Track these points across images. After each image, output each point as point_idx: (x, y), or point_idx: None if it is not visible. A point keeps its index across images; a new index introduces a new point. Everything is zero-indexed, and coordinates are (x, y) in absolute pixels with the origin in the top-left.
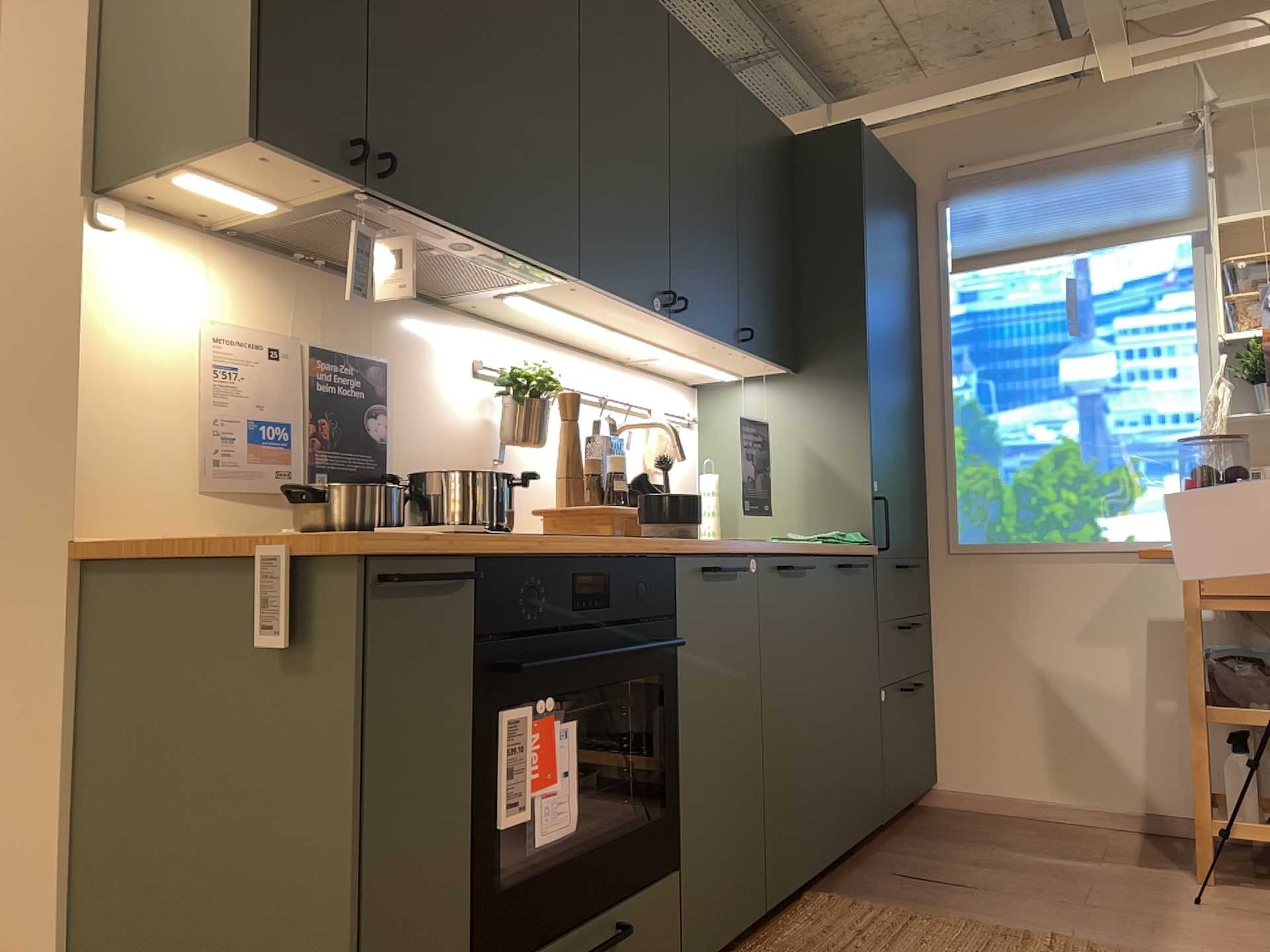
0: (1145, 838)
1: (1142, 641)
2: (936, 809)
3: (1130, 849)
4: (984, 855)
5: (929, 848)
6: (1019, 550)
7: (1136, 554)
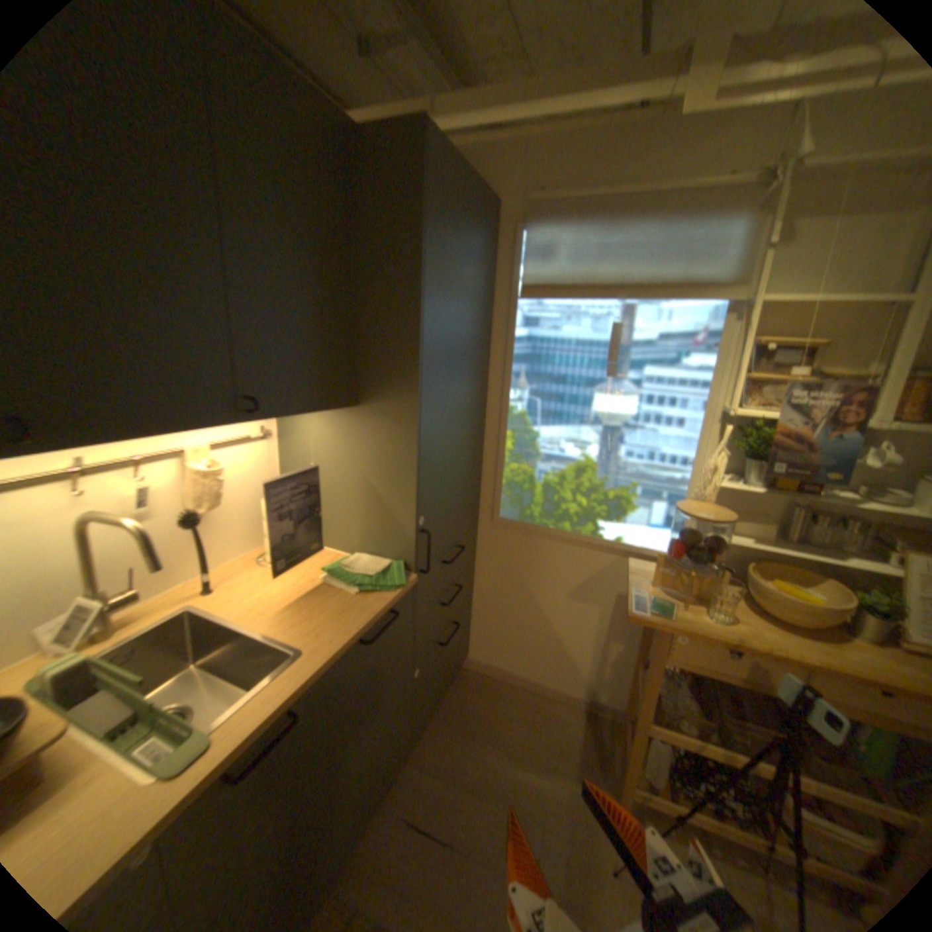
0: (587, 725)
1: (611, 607)
2: (464, 674)
3: (576, 748)
4: (478, 769)
5: (443, 758)
6: (540, 531)
7: (621, 551)
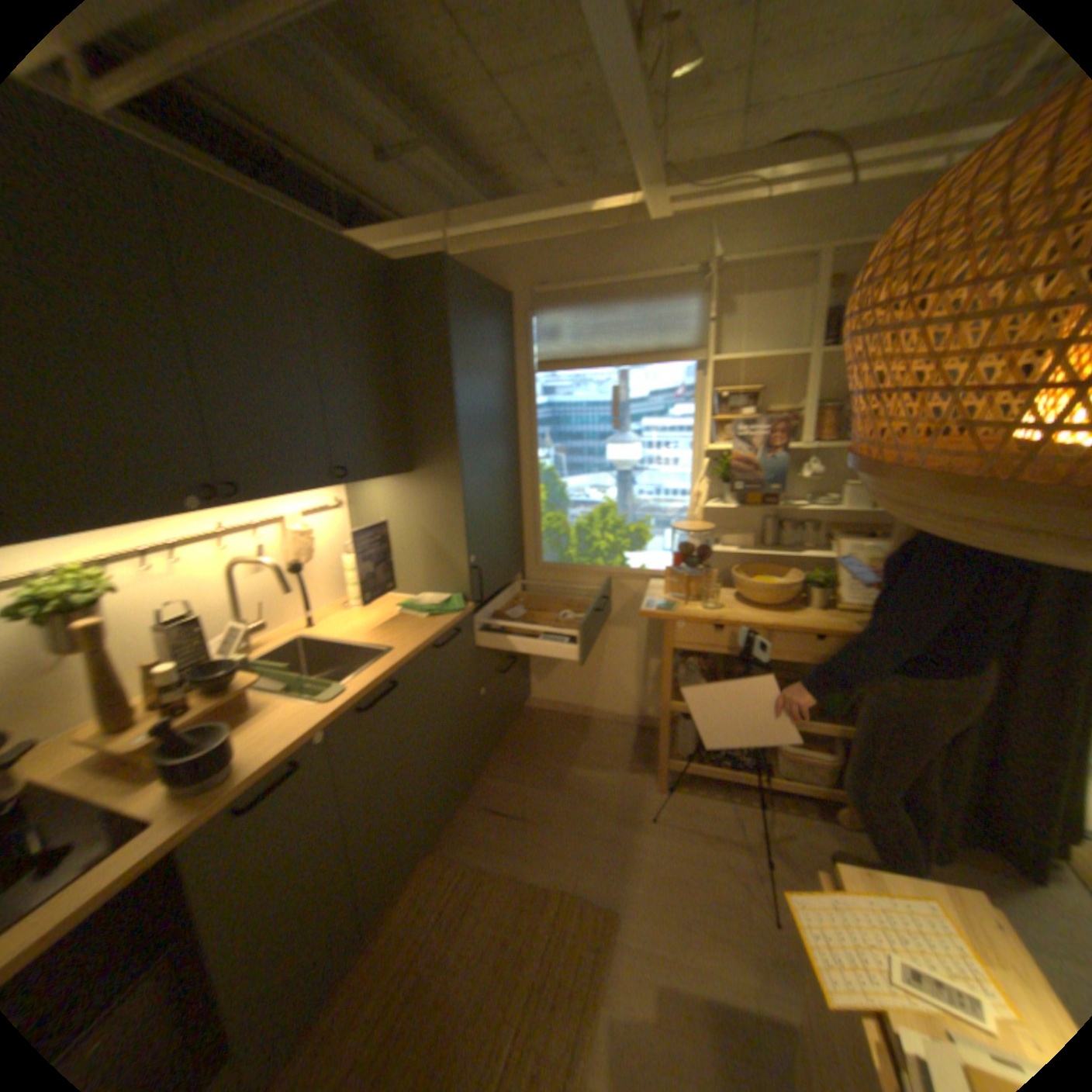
0: (636, 735)
1: (644, 628)
2: (528, 712)
3: (626, 751)
4: (543, 773)
5: (512, 769)
6: (577, 570)
7: (644, 577)
